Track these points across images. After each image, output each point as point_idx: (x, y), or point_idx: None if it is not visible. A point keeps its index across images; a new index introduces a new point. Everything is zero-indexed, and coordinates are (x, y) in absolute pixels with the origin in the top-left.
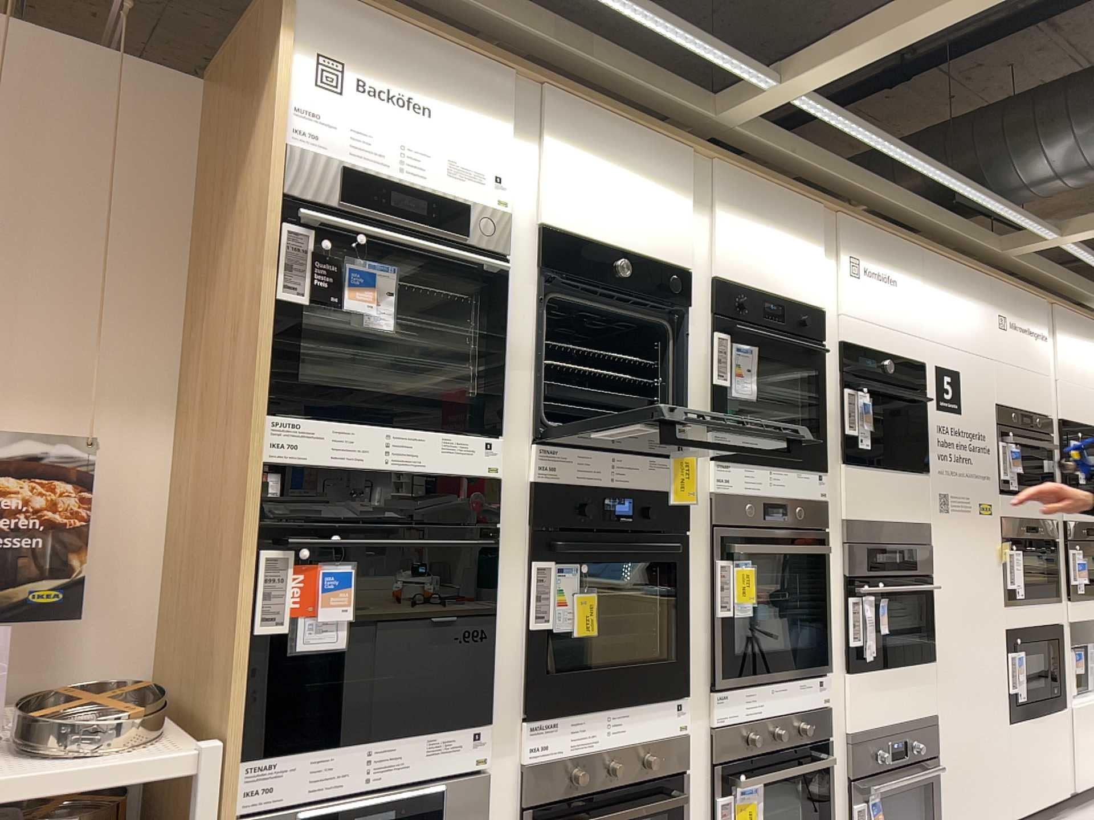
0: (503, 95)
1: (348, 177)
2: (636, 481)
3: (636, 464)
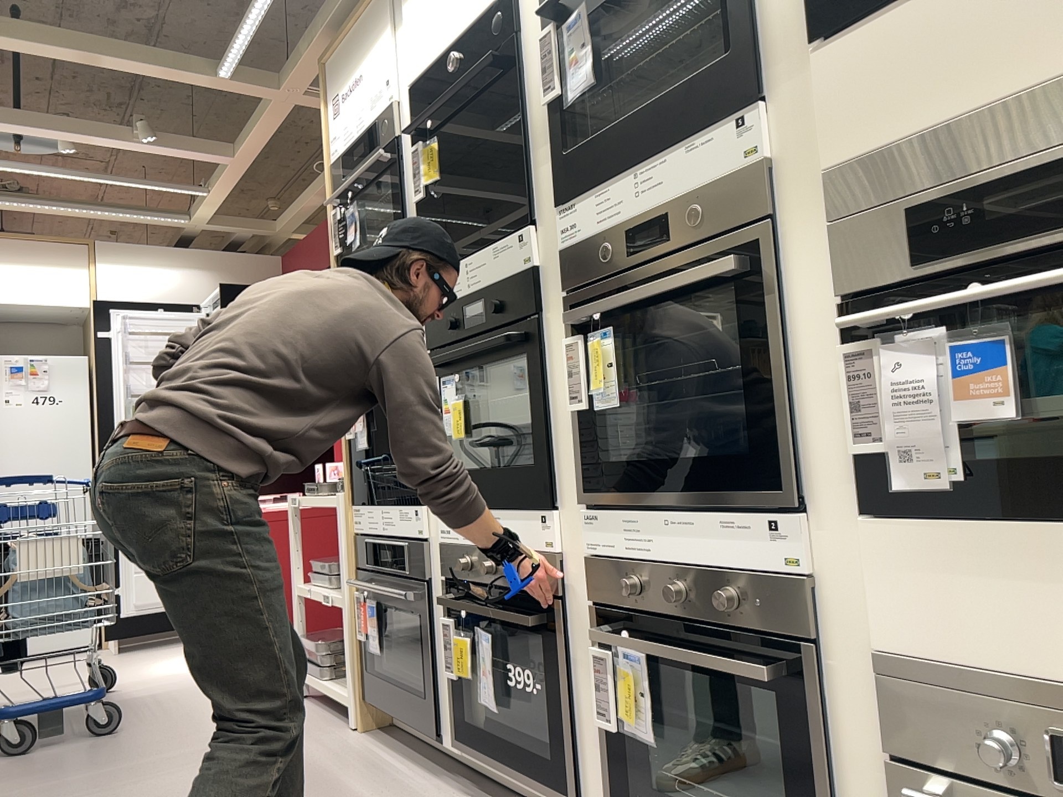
0: (380, 3)
1: (338, 160)
2: (487, 278)
3: (484, 260)
